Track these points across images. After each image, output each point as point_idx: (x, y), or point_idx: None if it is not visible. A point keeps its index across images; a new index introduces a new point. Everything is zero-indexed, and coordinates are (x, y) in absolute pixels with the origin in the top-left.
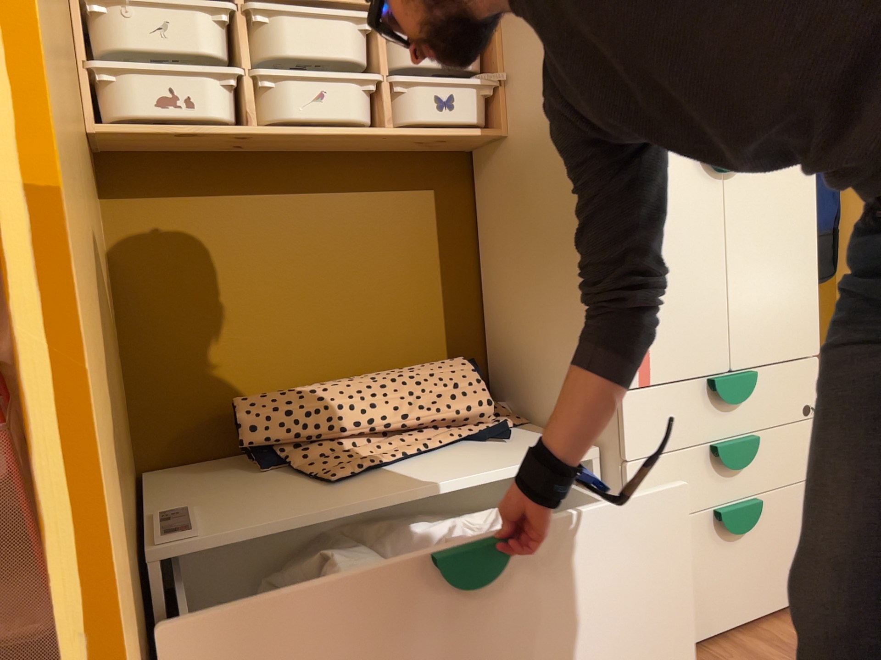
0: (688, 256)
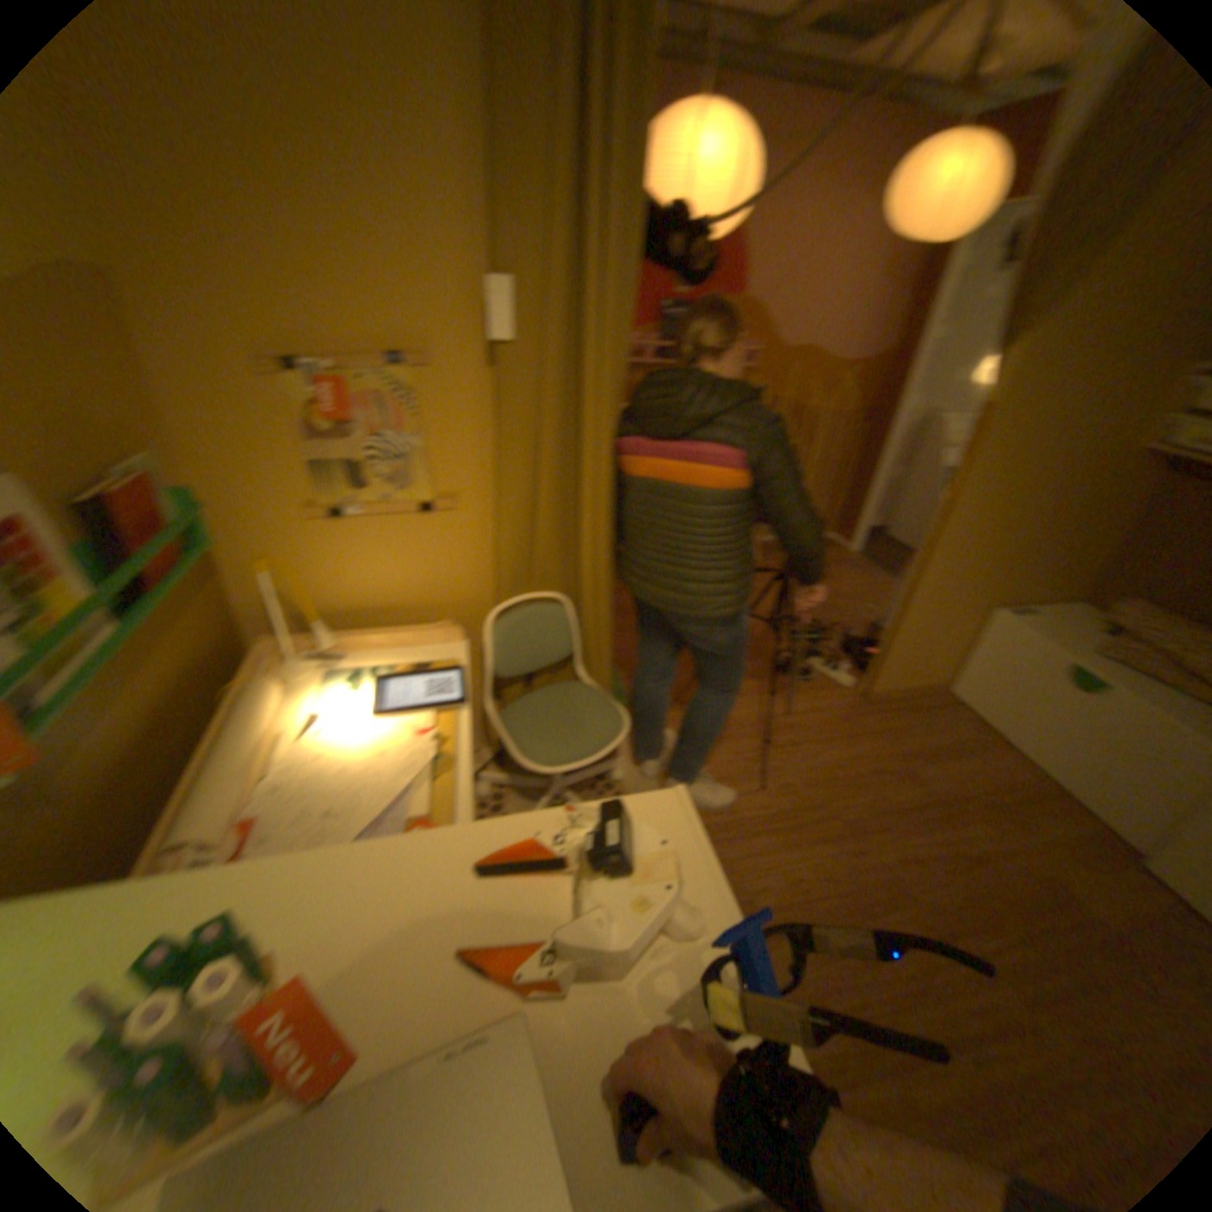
0: None
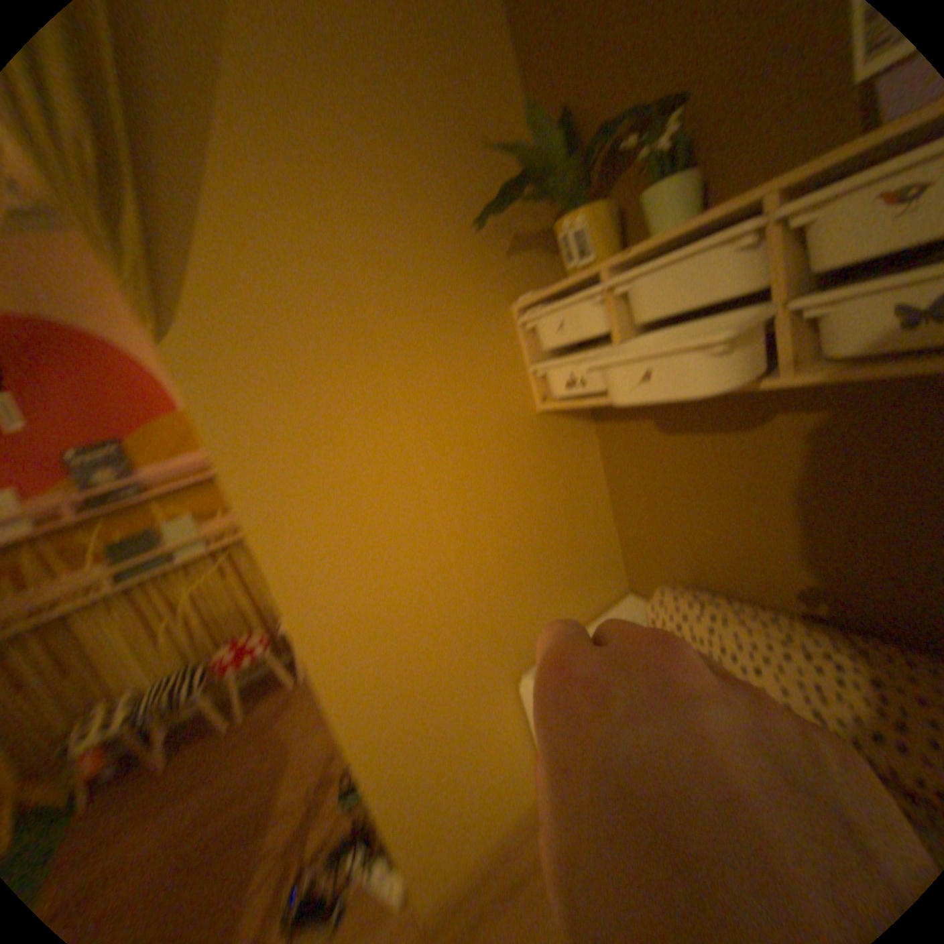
0: None
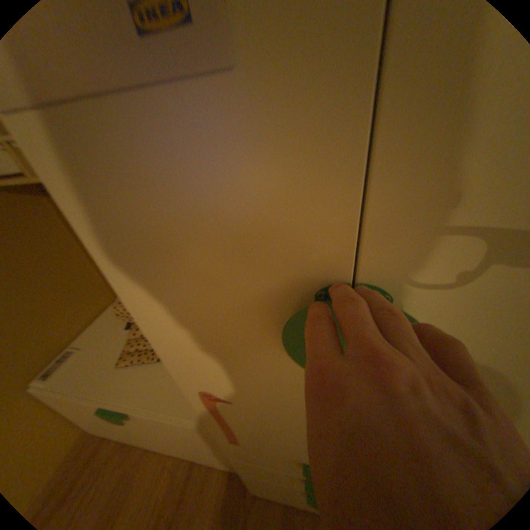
0: (270, 407)
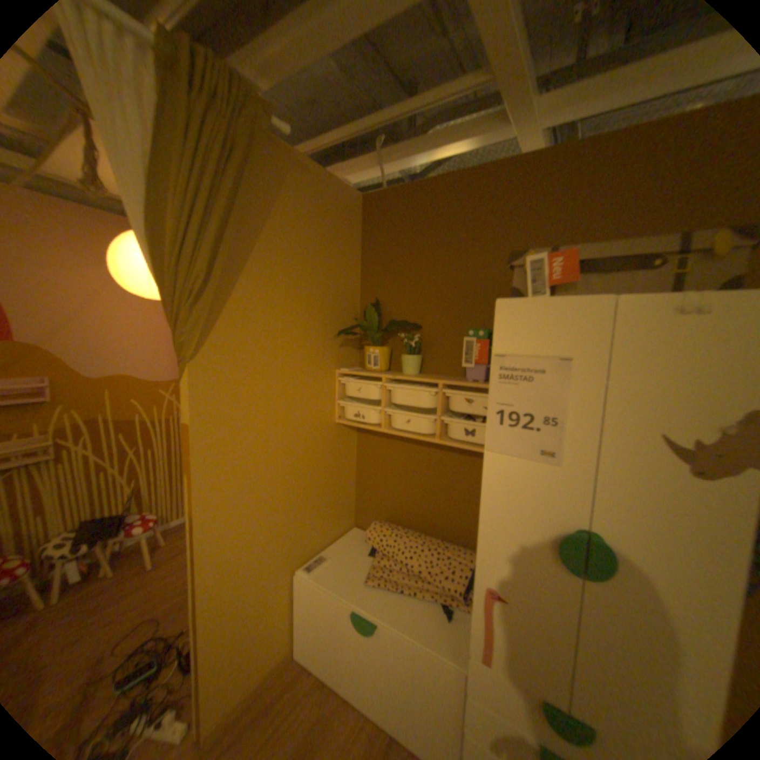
0: (534, 612)
